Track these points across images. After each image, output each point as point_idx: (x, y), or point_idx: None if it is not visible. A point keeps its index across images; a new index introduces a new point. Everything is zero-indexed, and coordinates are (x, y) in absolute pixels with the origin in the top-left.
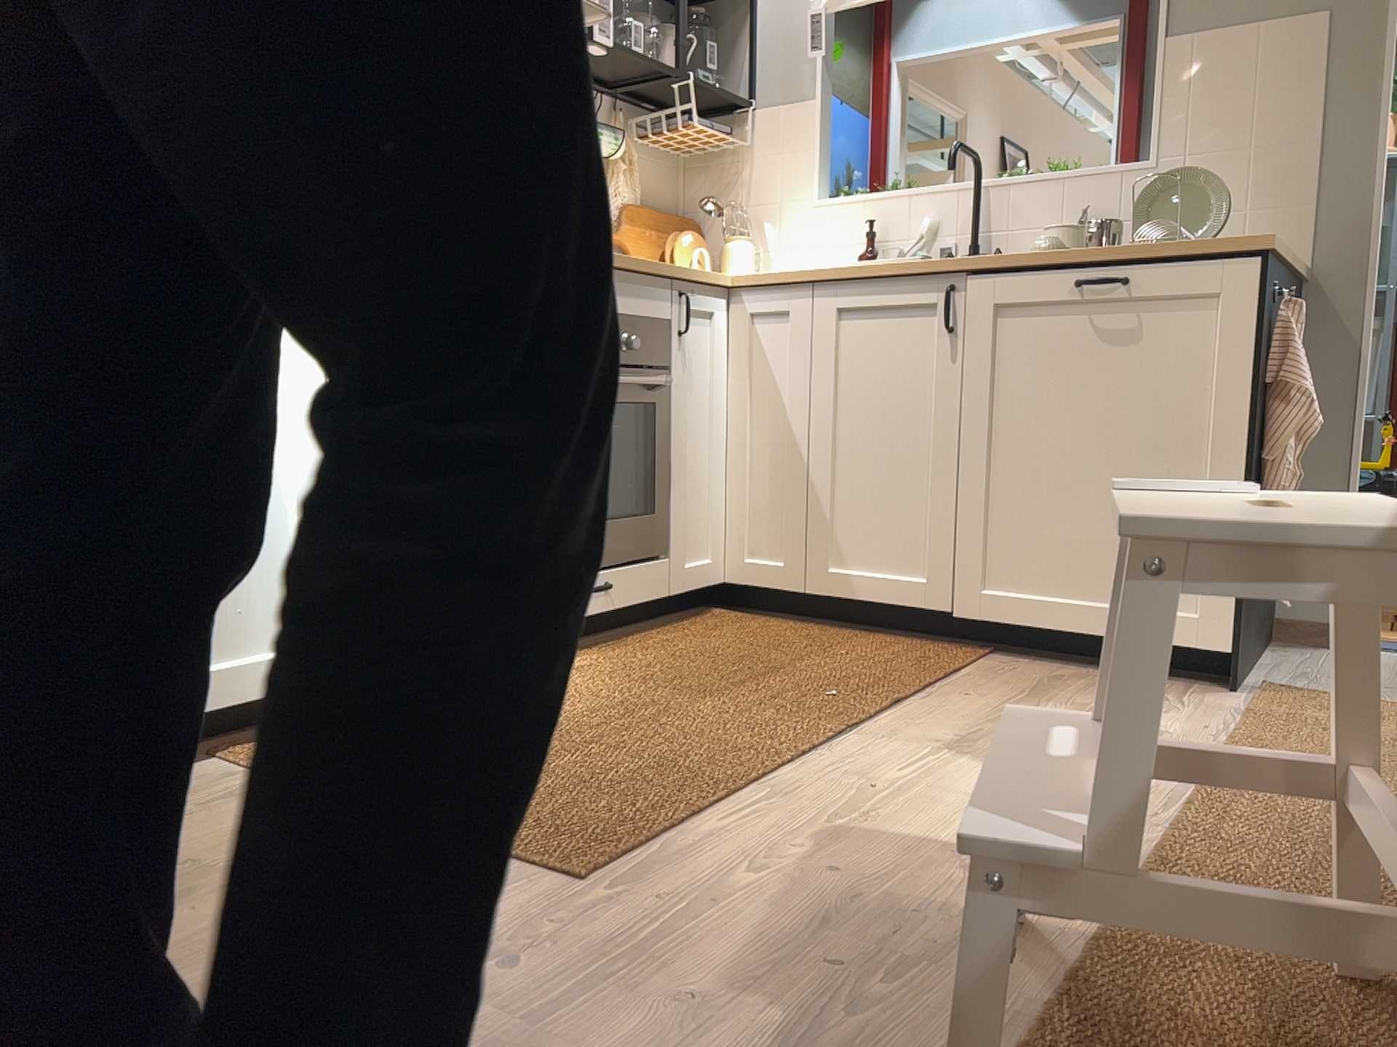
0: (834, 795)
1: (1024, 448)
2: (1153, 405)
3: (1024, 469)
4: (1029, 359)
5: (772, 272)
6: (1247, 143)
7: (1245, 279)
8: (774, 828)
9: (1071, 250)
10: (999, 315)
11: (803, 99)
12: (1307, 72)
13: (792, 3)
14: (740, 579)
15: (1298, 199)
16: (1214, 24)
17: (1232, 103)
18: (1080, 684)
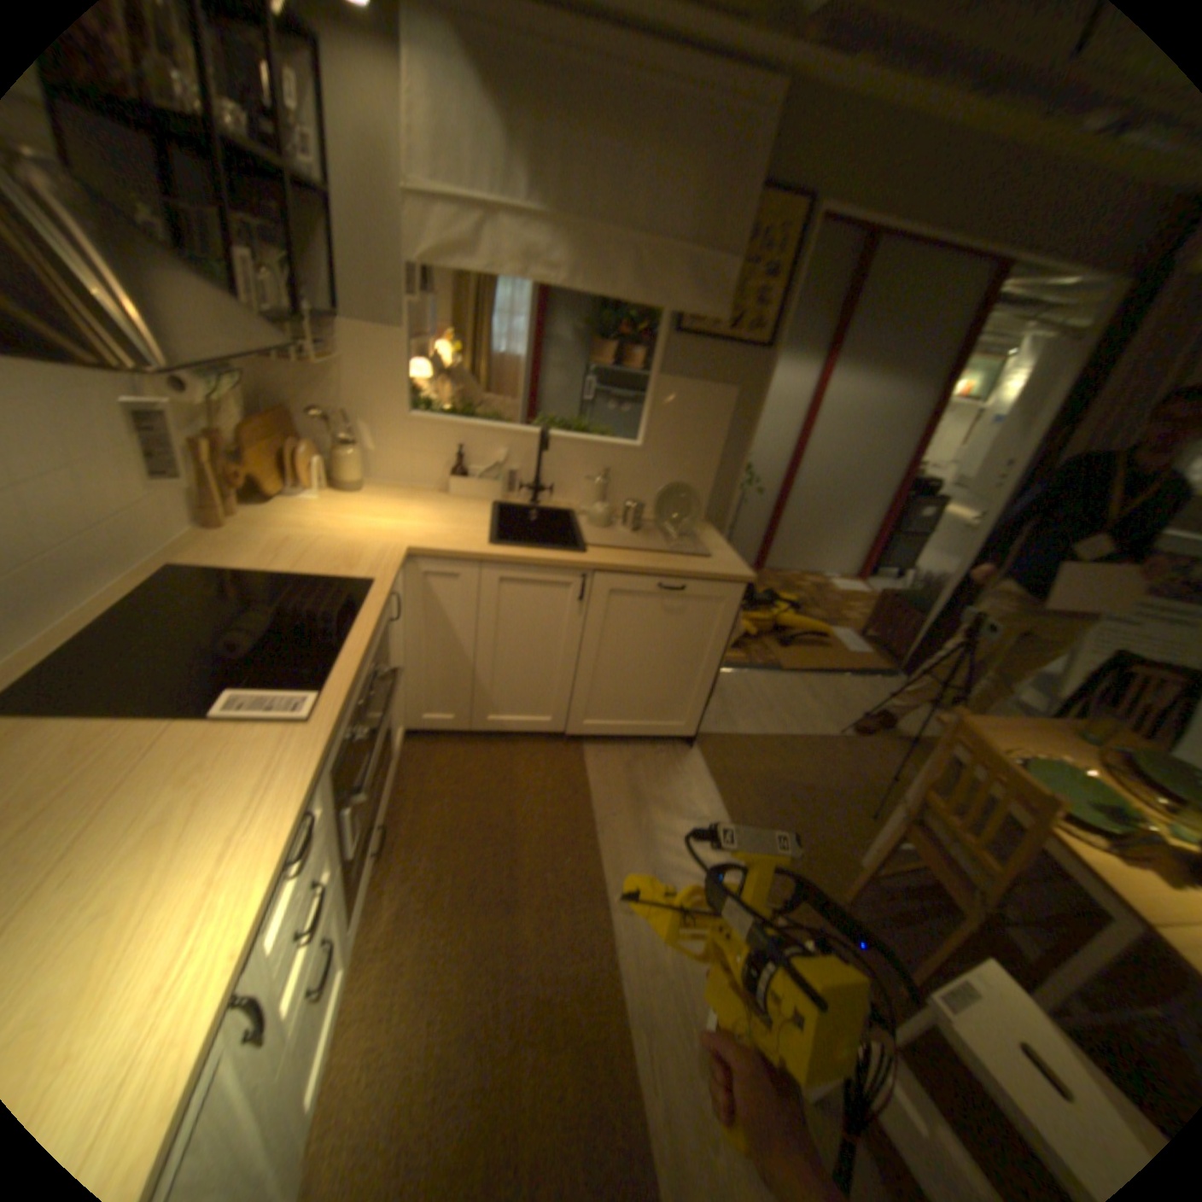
0: (668, 1013)
1: (614, 659)
2: (683, 643)
3: (612, 669)
4: (624, 618)
5: (446, 549)
6: (692, 448)
7: (738, 594)
8: (681, 1086)
9: (659, 568)
10: (611, 594)
11: (390, 320)
12: (725, 417)
13: (373, 220)
14: (416, 726)
15: (708, 483)
16: (689, 373)
17: (689, 423)
18: (643, 775)
